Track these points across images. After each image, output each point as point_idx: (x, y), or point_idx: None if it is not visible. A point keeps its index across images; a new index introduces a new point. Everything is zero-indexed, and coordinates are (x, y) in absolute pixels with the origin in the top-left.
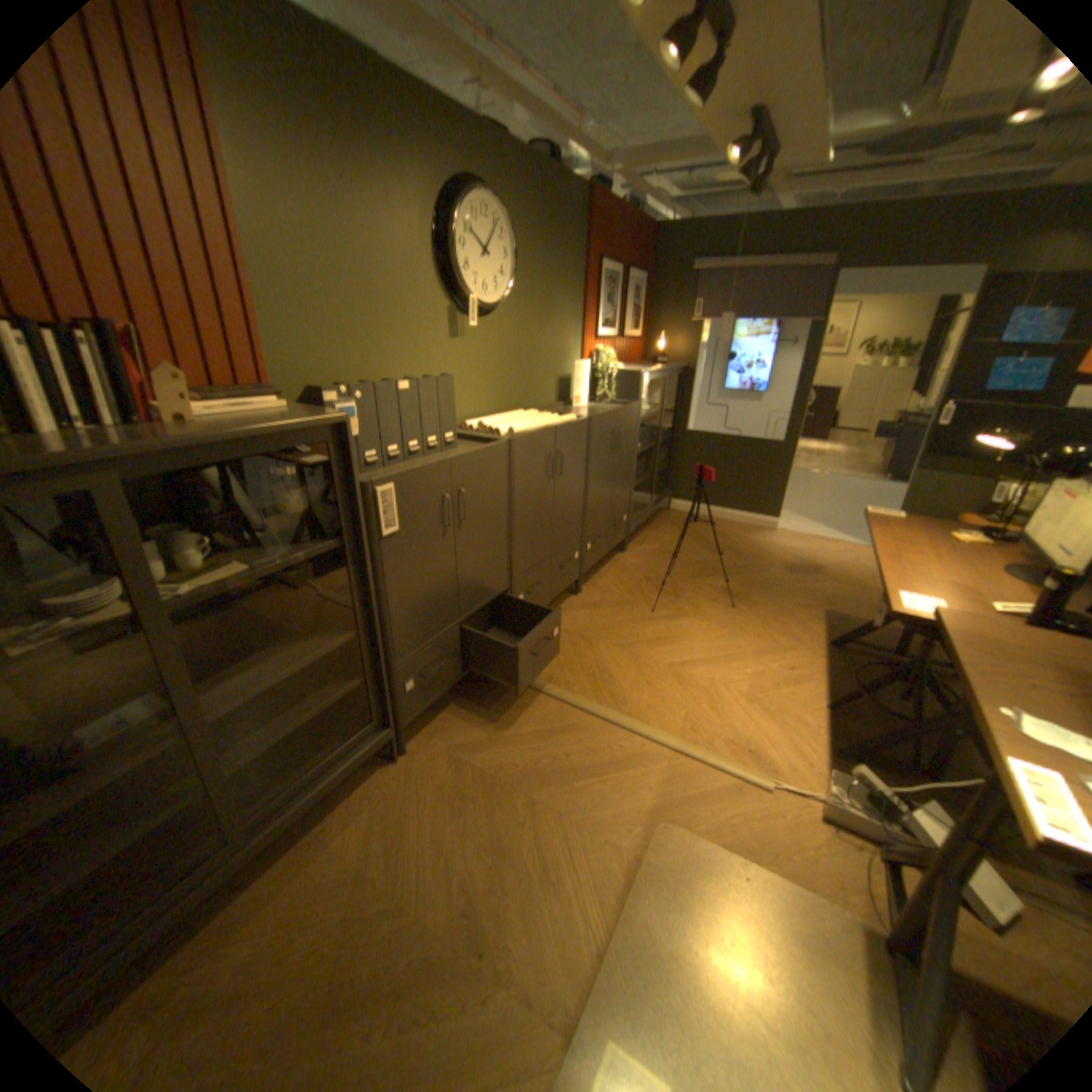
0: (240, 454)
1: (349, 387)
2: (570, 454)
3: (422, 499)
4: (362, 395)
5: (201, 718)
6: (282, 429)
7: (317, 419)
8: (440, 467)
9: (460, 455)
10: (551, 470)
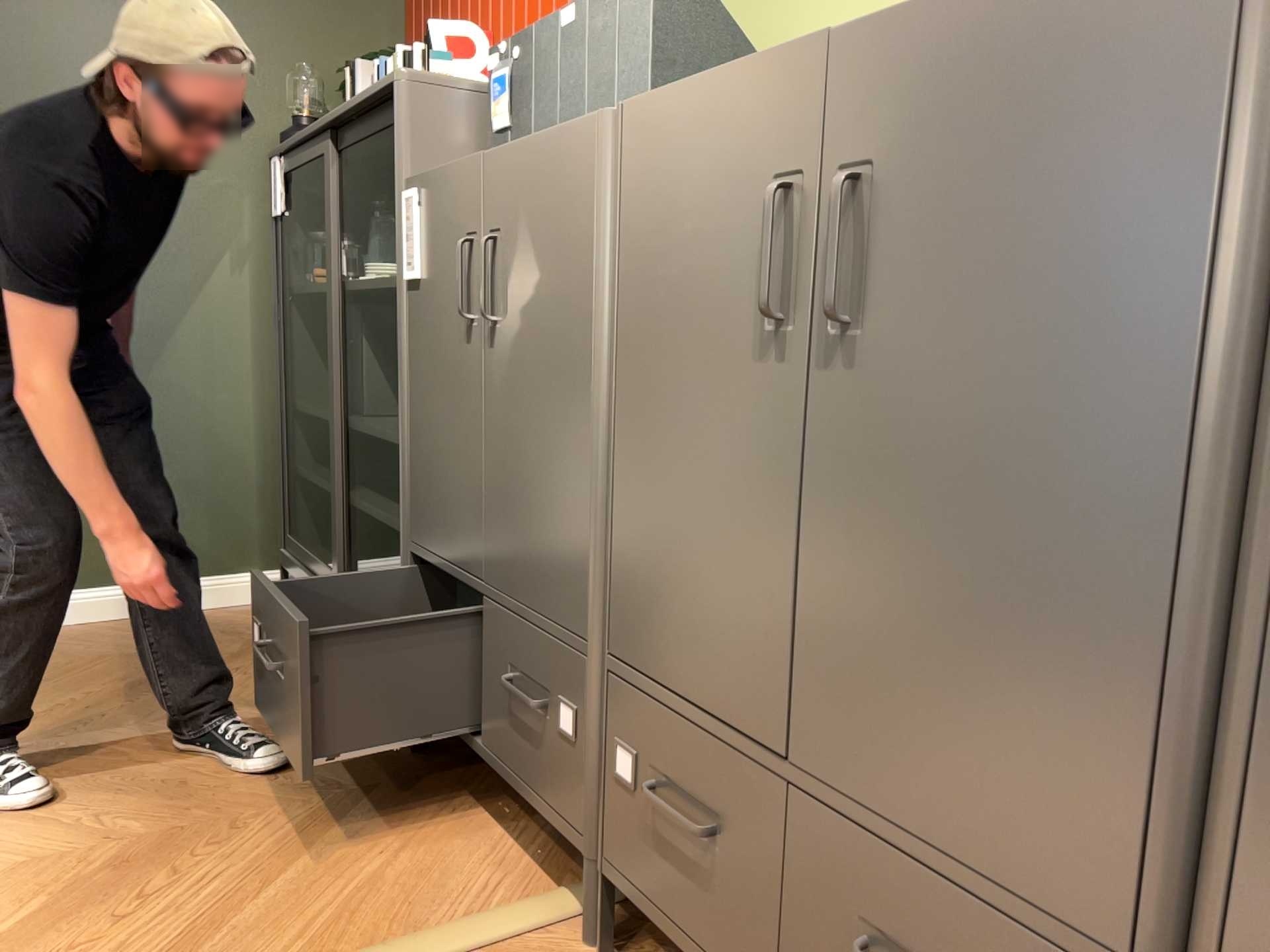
0: (369, 134)
1: (509, 46)
2: (961, 195)
3: (445, 234)
4: (520, 56)
5: (356, 421)
6: (366, 100)
7: (382, 85)
8: (468, 172)
9: (502, 150)
10: (788, 269)
